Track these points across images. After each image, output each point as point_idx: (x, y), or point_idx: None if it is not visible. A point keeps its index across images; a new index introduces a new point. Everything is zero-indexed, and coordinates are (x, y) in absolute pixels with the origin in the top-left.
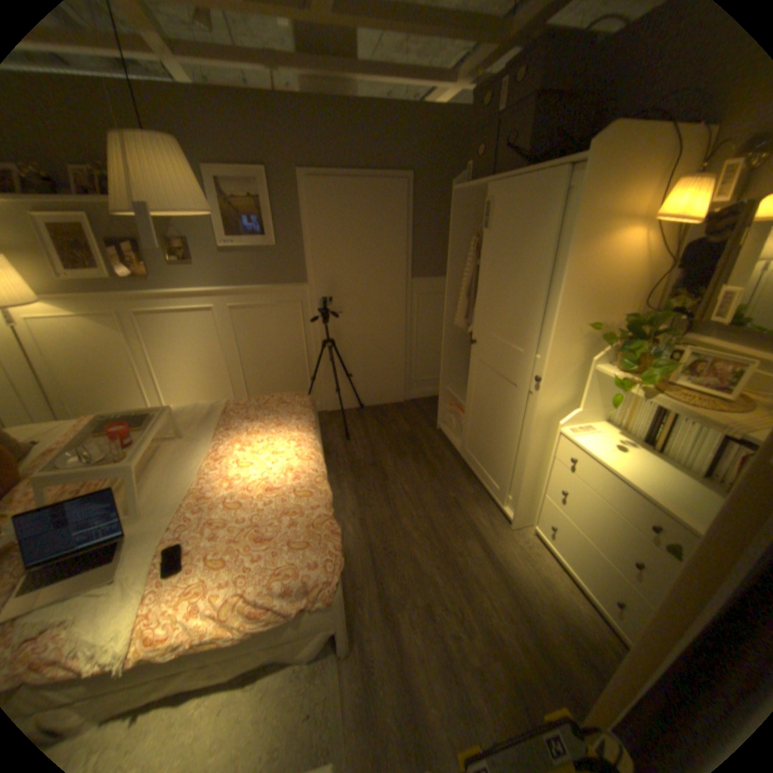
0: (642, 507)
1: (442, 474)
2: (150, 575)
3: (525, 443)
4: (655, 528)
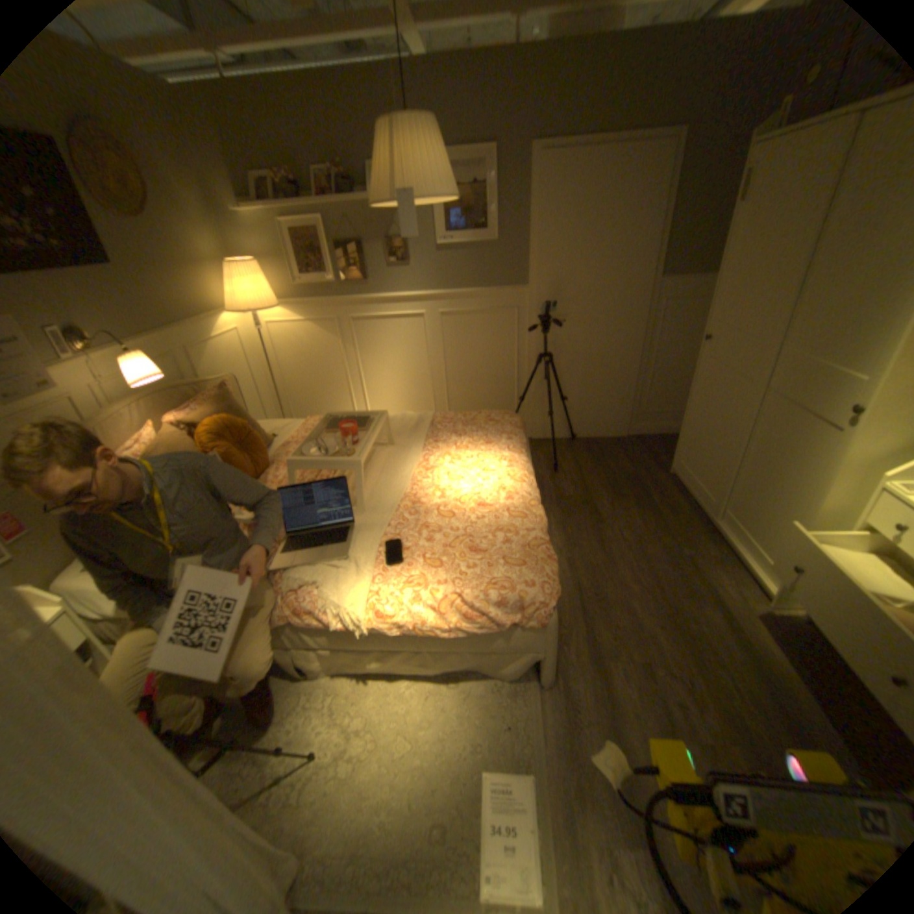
0: None
1: (674, 526)
2: (378, 560)
3: (816, 497)
4: None
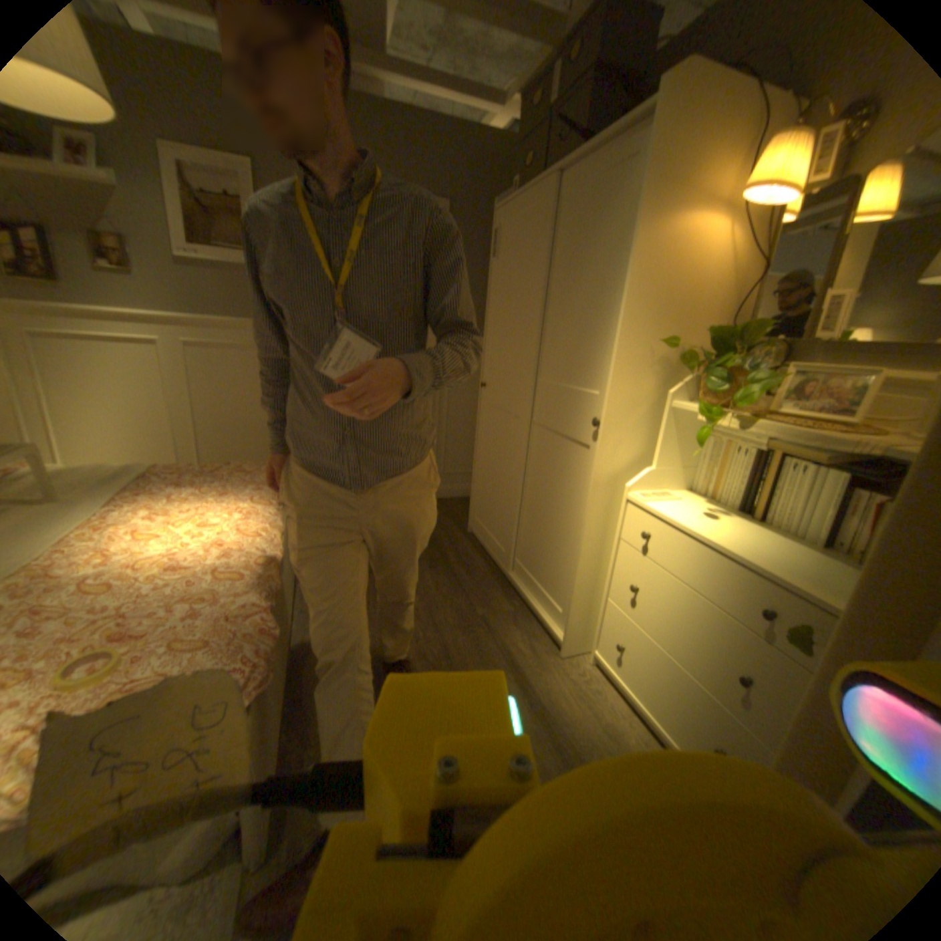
0: (744, 585)
1: (468, 585)
2: None
3: (579, 522)
4: (766, 611)
